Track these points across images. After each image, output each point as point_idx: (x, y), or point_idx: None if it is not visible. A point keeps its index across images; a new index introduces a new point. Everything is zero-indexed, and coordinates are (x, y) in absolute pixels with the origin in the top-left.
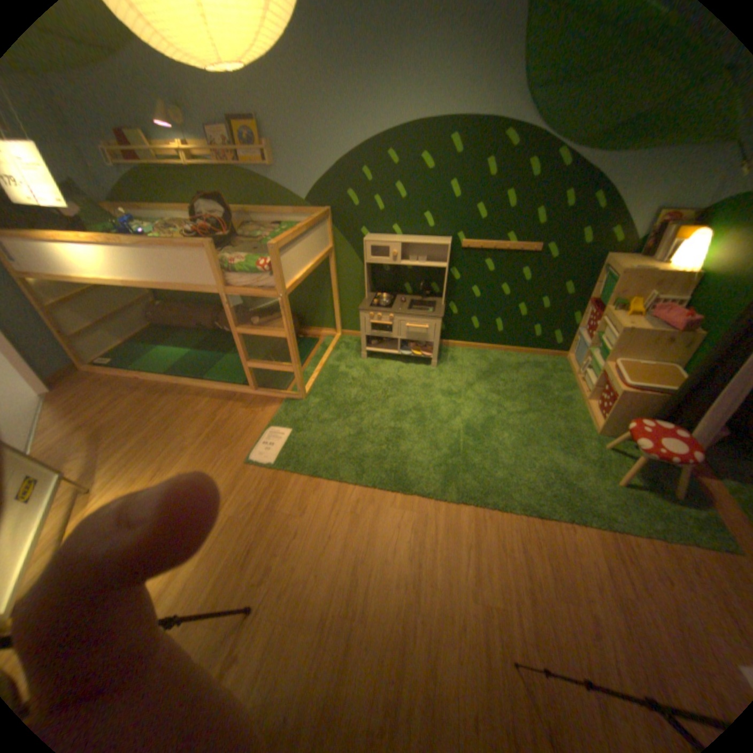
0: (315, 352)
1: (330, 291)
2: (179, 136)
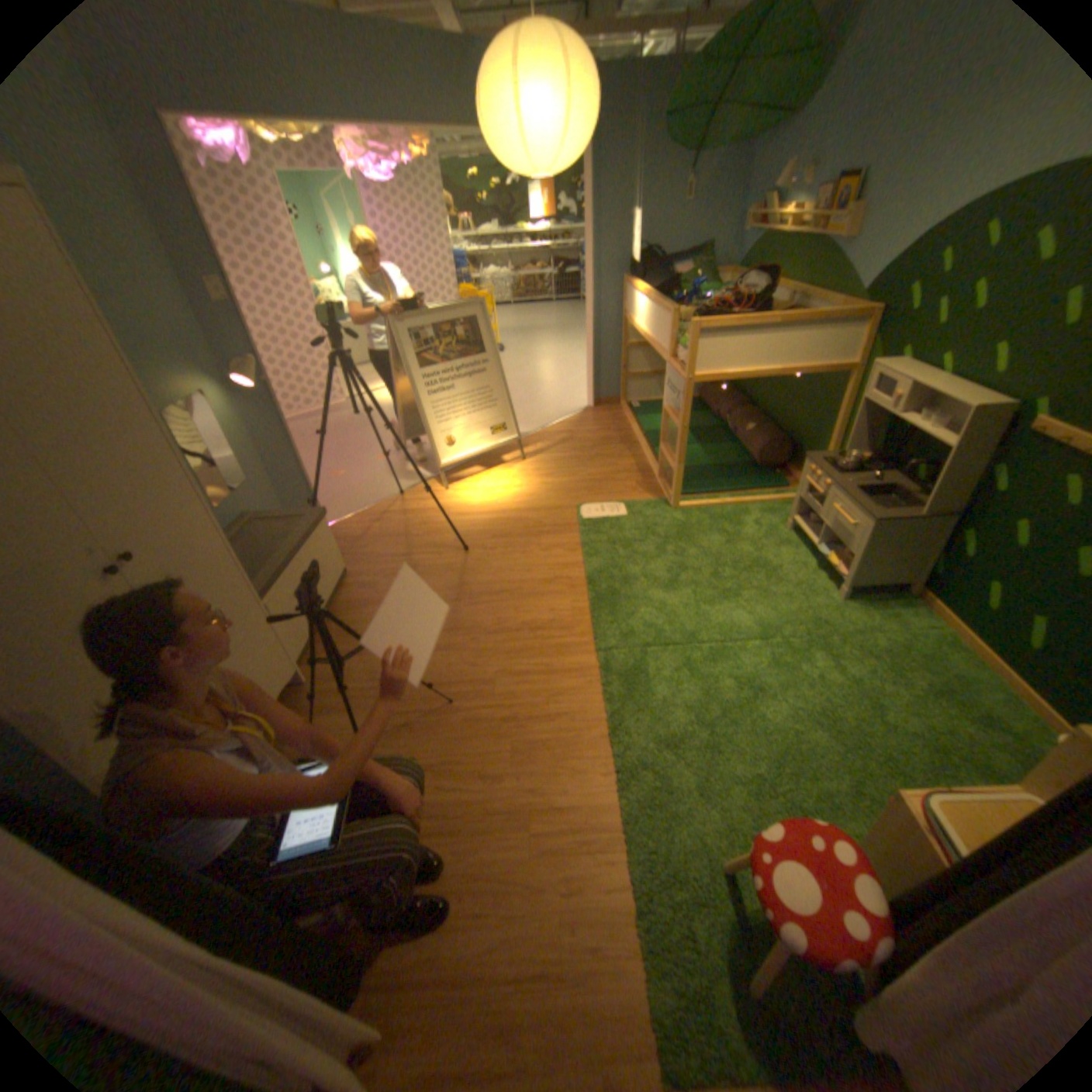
0: (761, 493)
1: (838, 429)
2: (802, 199)
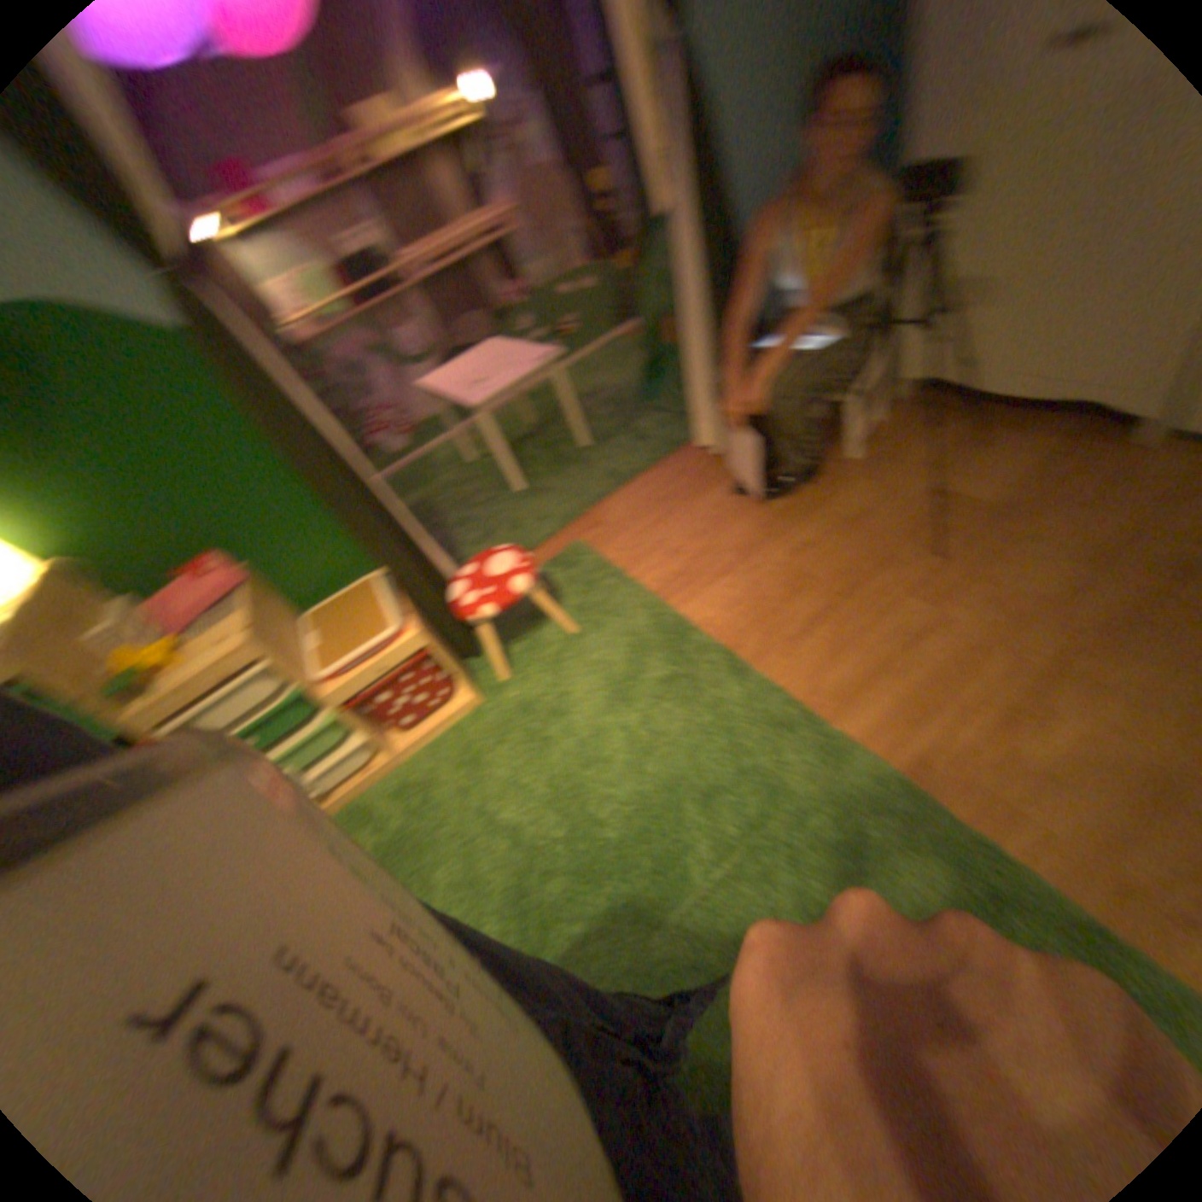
0: None
1: None
2: None
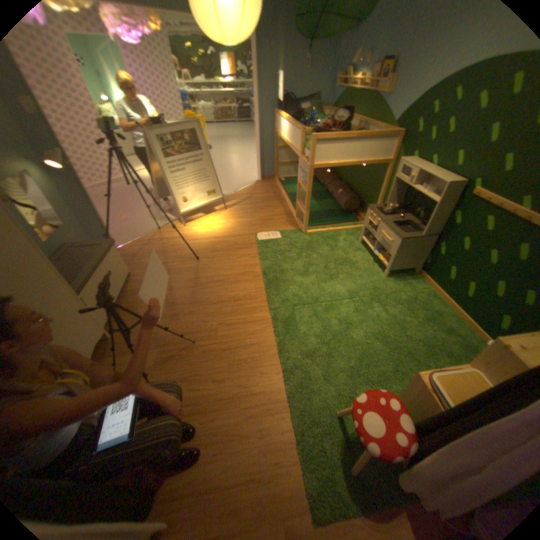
0: (346, 225)
1: (382, 192)
2: (365, 70)
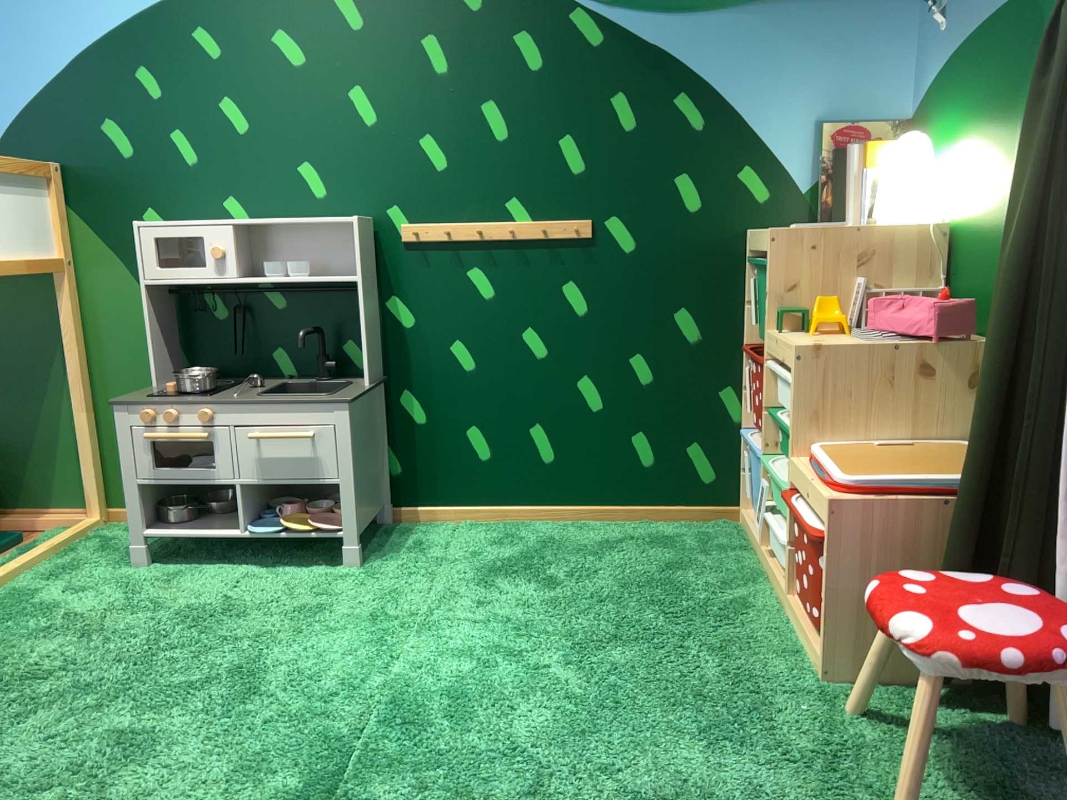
0: None
1: (70, 386)
2: None
